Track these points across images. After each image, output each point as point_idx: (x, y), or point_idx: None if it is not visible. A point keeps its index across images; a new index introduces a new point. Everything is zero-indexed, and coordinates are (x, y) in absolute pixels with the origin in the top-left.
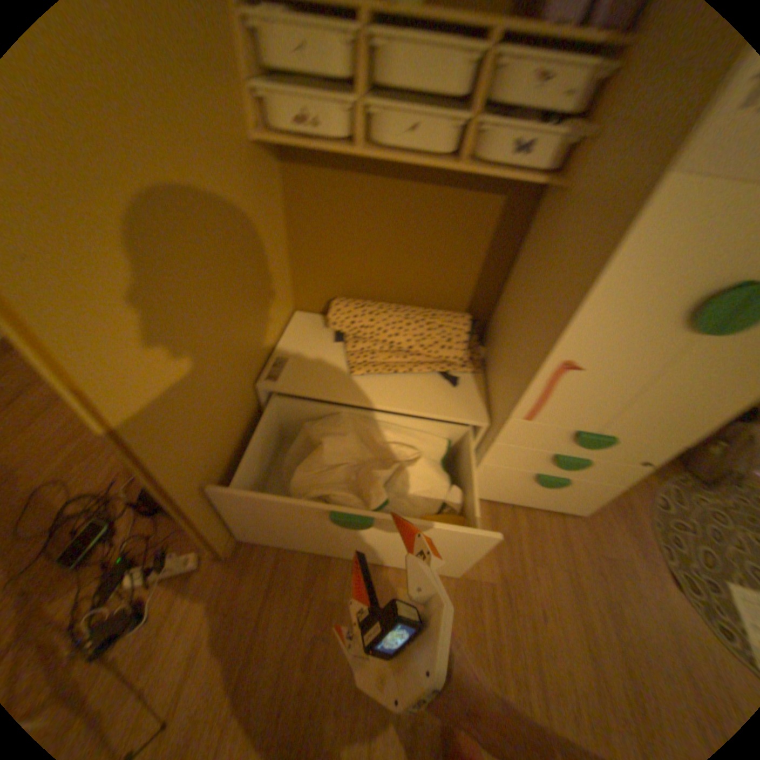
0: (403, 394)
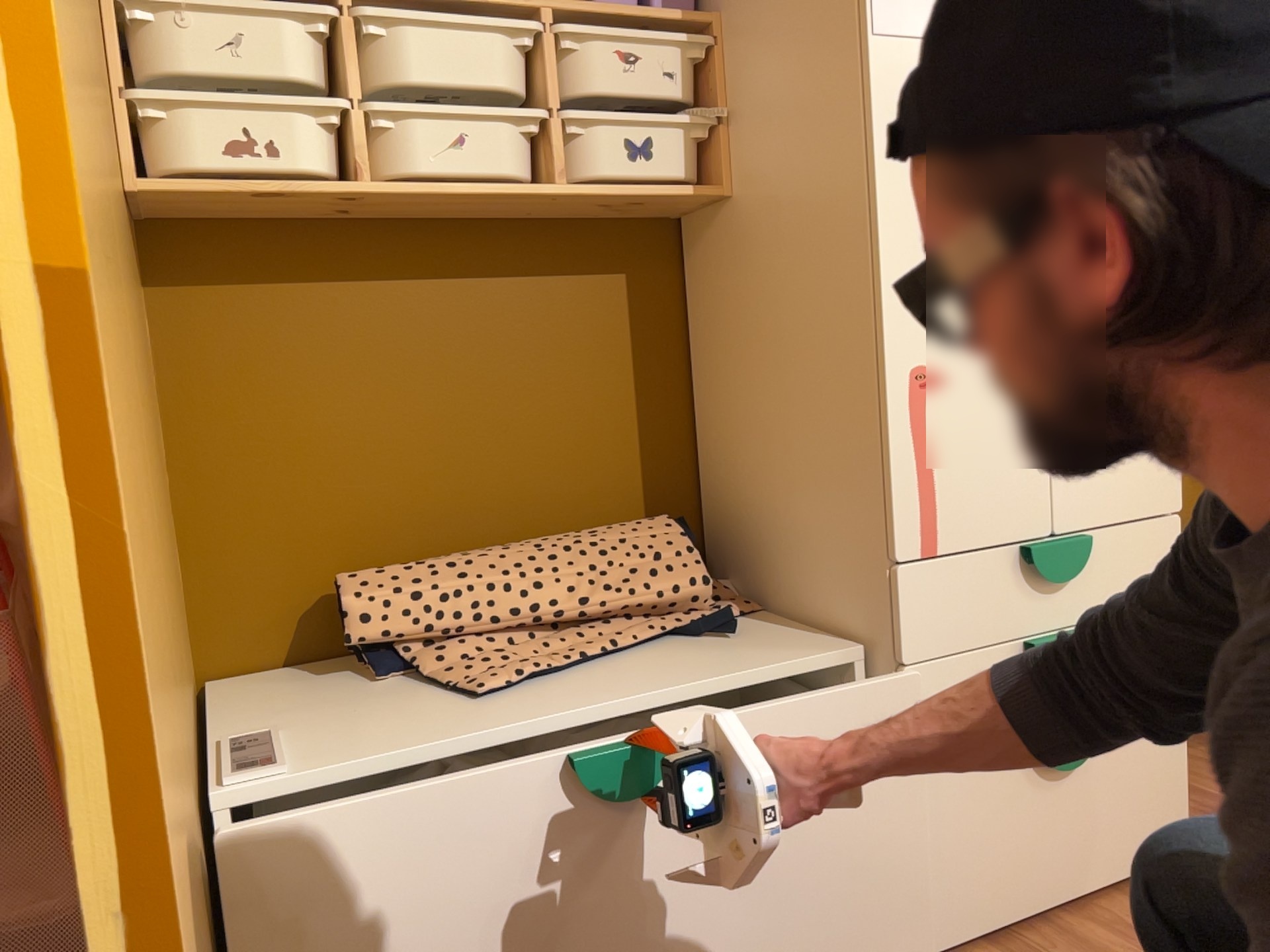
0: (639, 679)
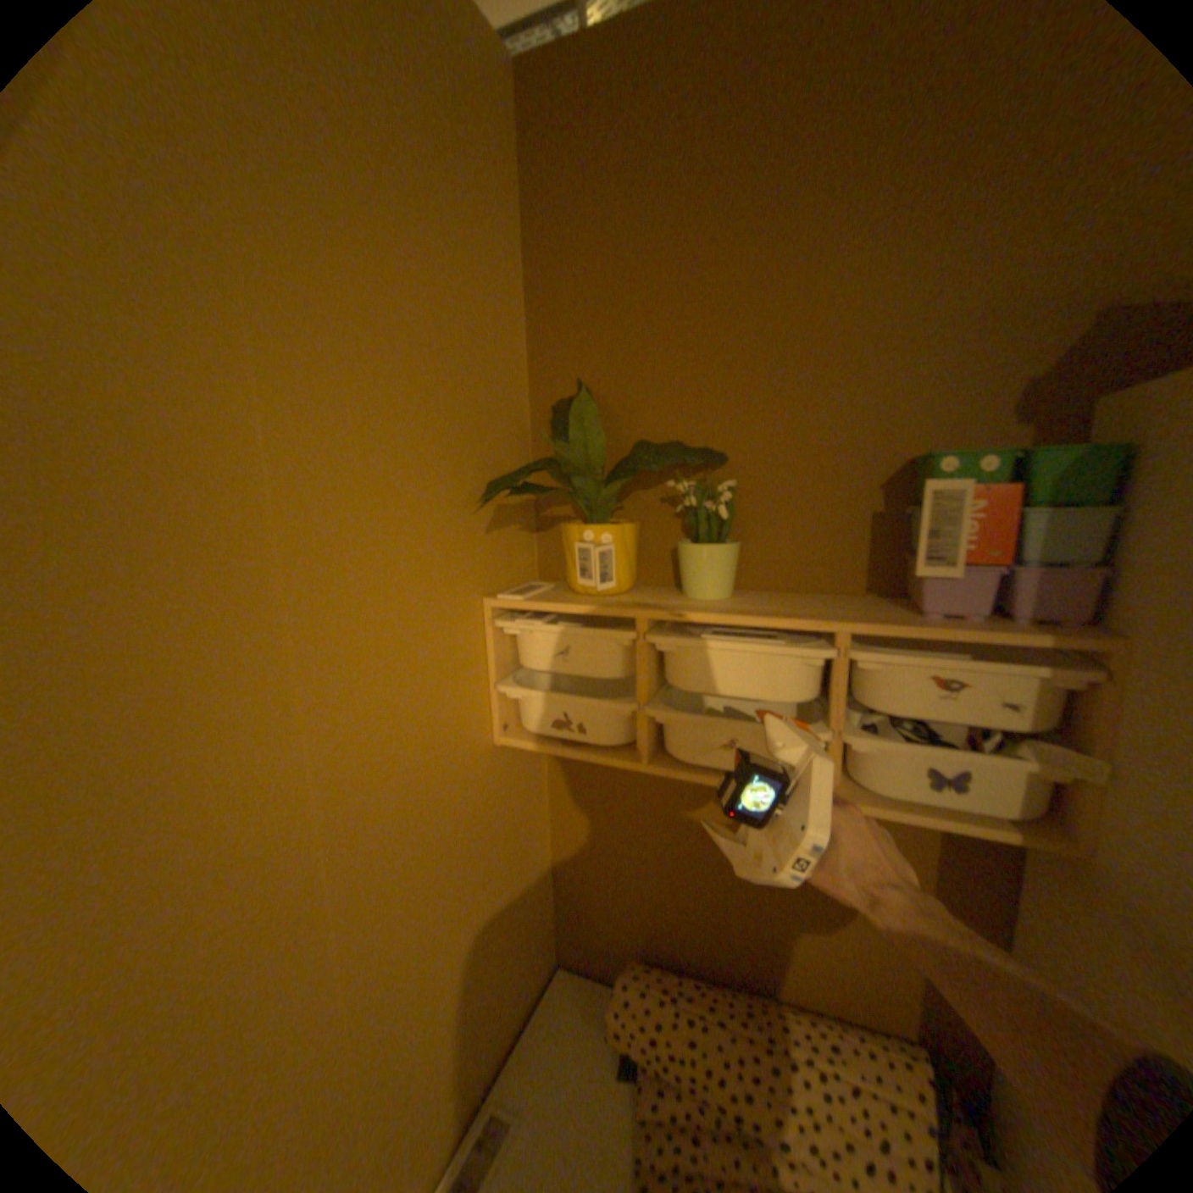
0: None
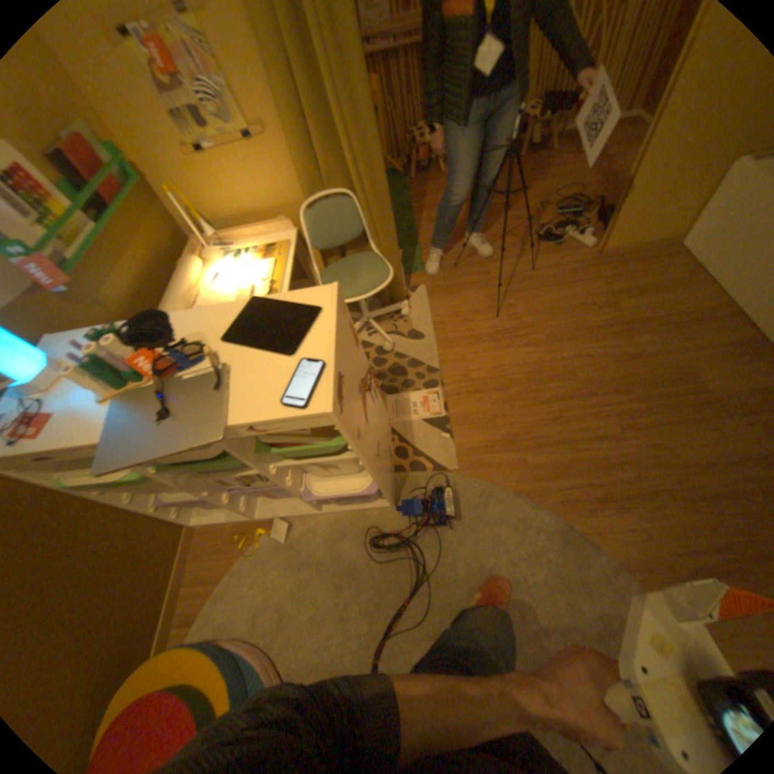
0: None
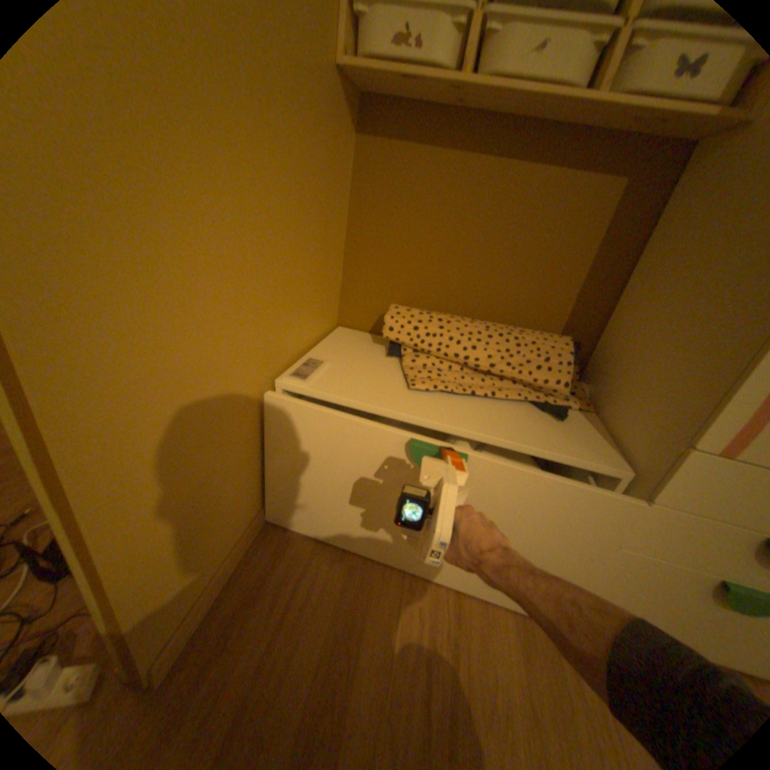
0: (487, 419)
